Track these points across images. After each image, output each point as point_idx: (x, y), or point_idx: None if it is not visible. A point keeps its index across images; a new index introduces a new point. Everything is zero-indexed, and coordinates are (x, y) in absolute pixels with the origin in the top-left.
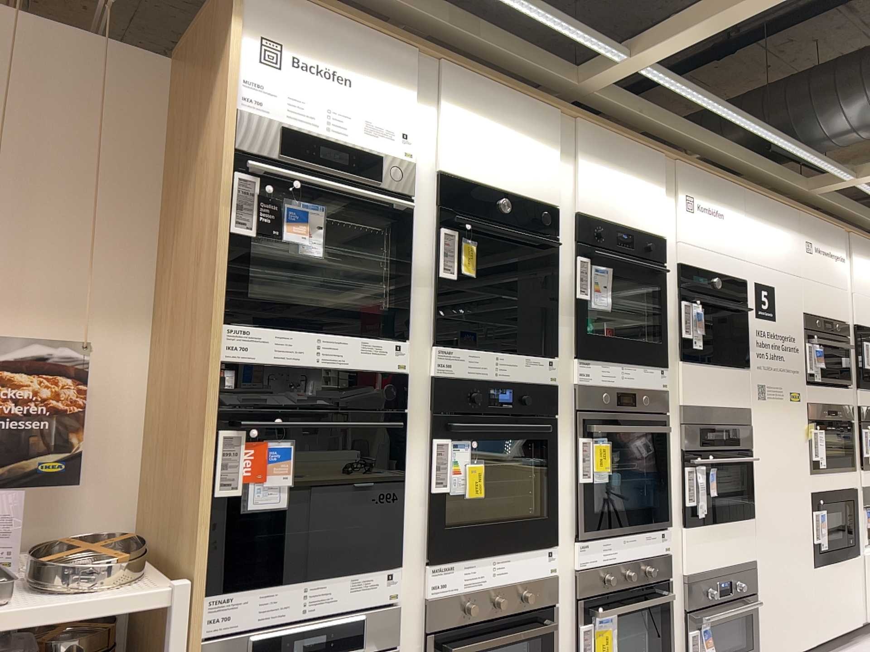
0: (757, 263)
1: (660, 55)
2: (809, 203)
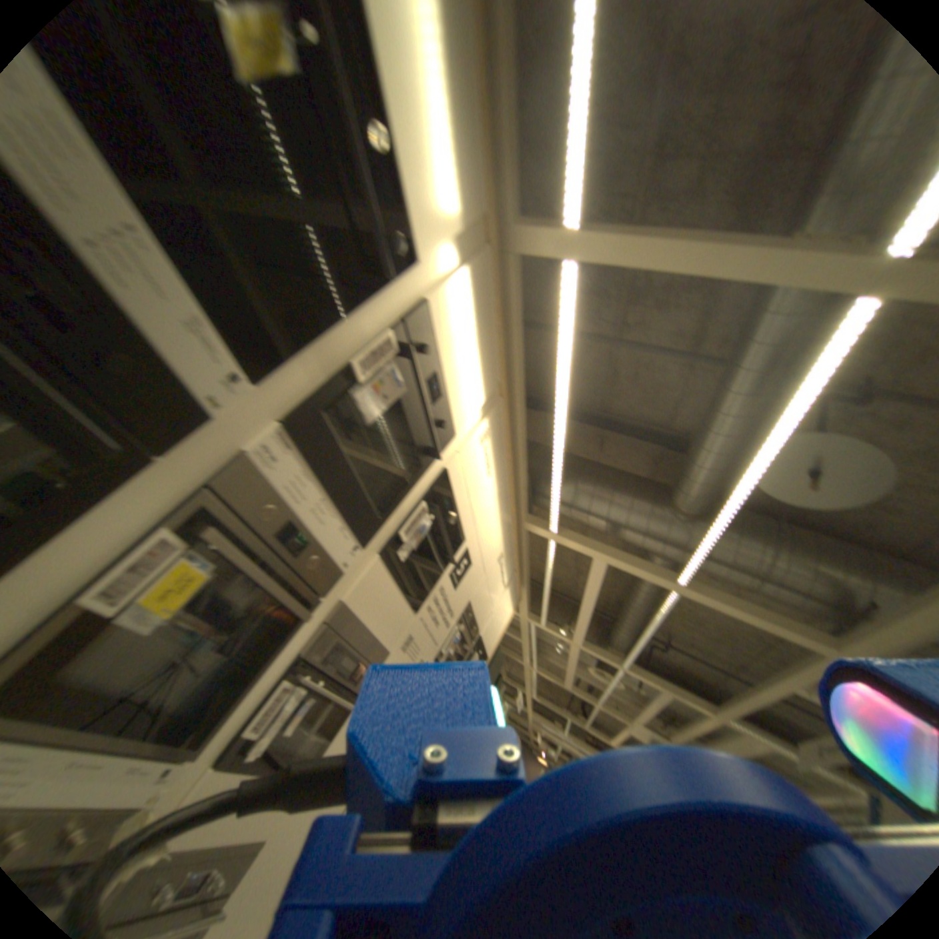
0: (478, 537)
1: (602, 252)
2: (515, 534)
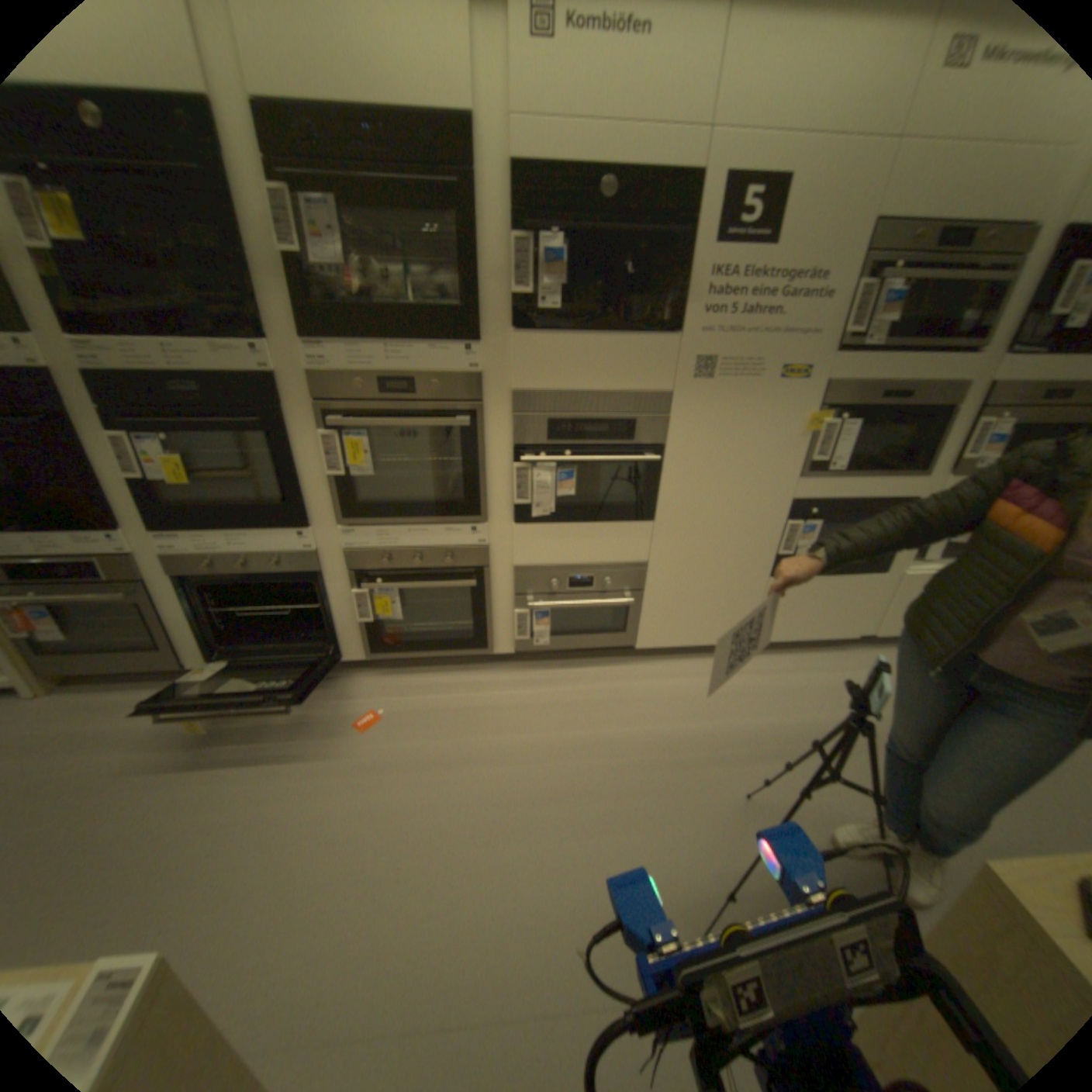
0: (754, 124)
1: None
2: None
